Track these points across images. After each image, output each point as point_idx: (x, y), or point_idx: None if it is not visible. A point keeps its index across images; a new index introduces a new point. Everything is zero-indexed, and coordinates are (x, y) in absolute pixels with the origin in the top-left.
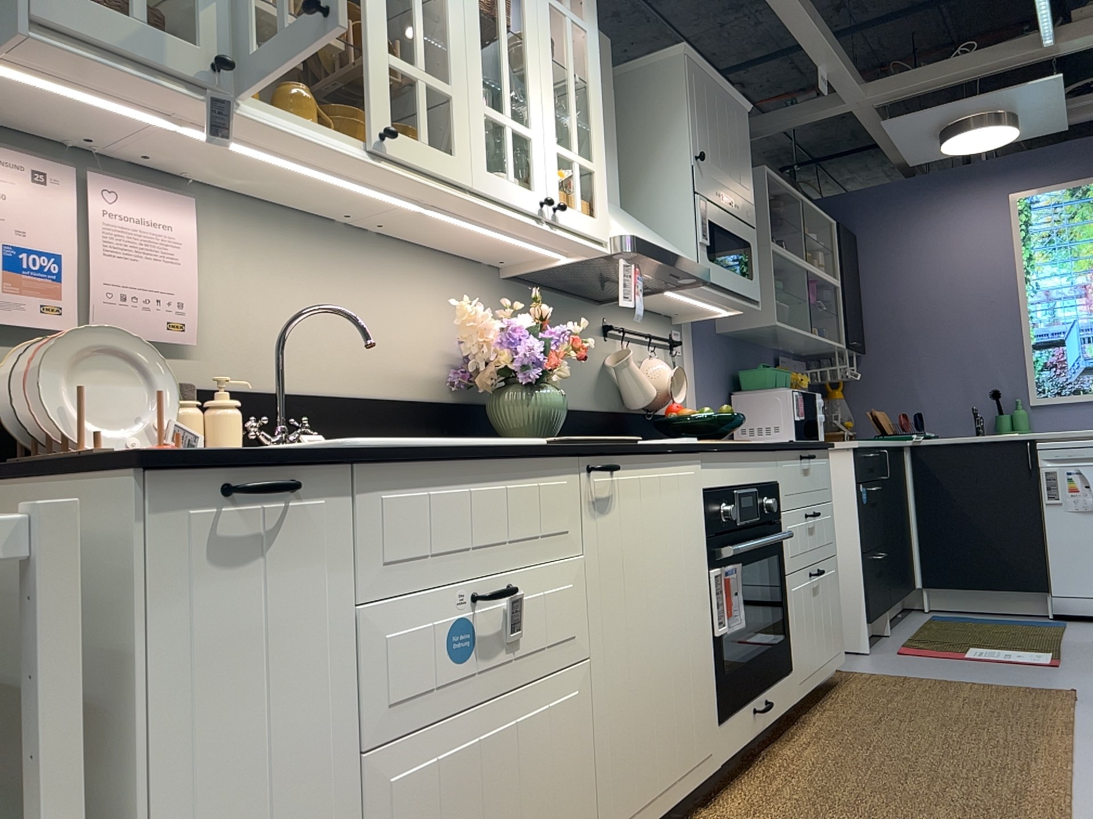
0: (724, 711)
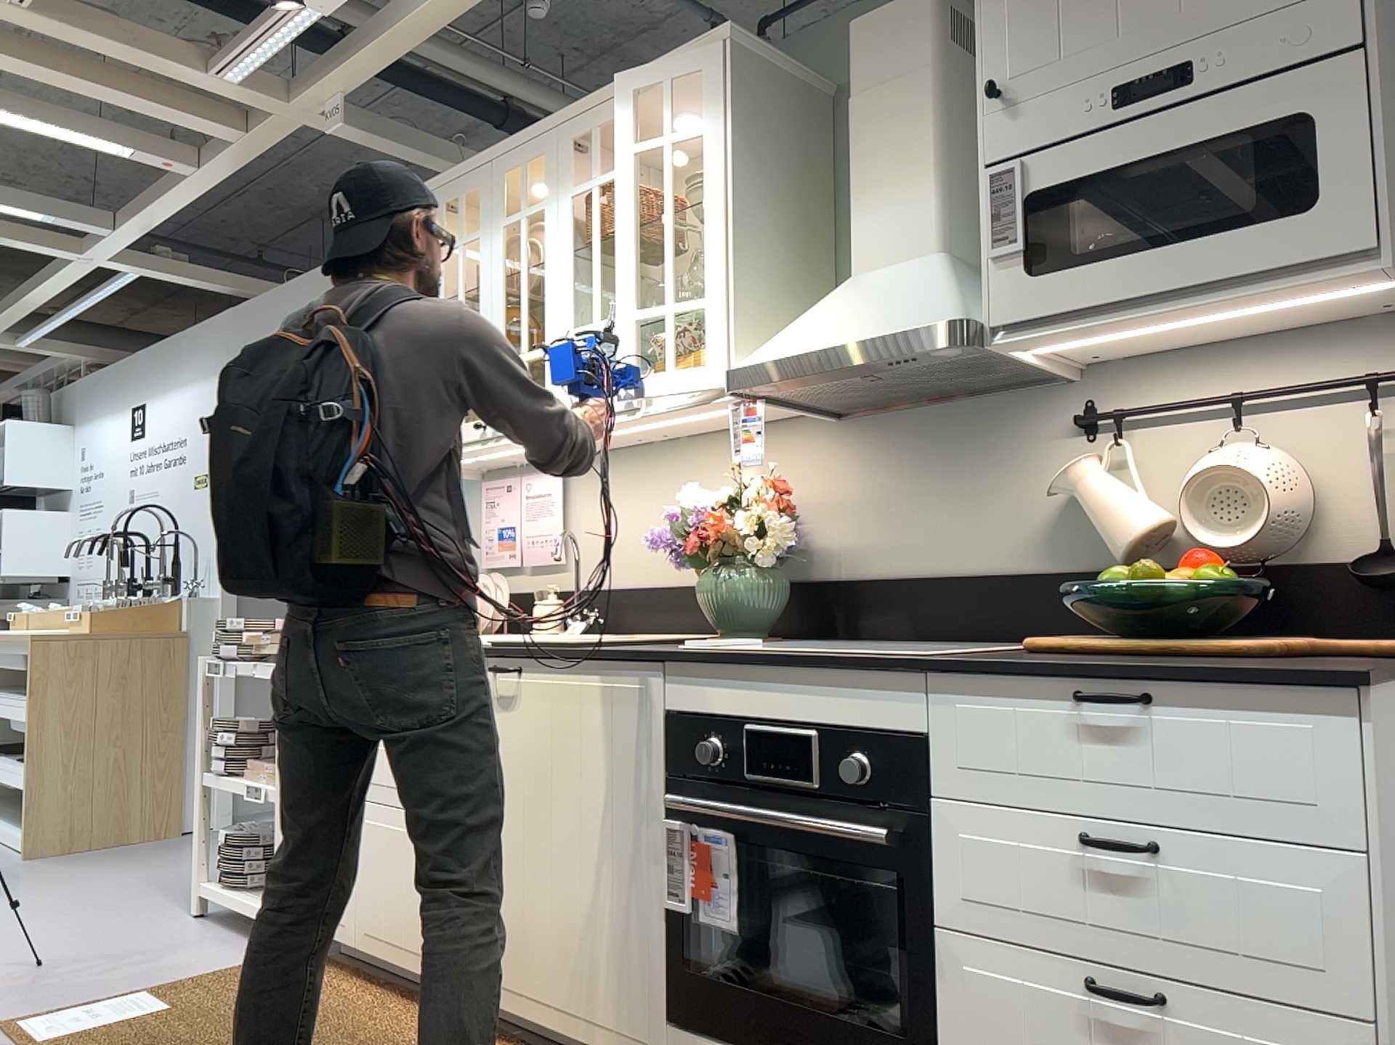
0: (679, 1014)
